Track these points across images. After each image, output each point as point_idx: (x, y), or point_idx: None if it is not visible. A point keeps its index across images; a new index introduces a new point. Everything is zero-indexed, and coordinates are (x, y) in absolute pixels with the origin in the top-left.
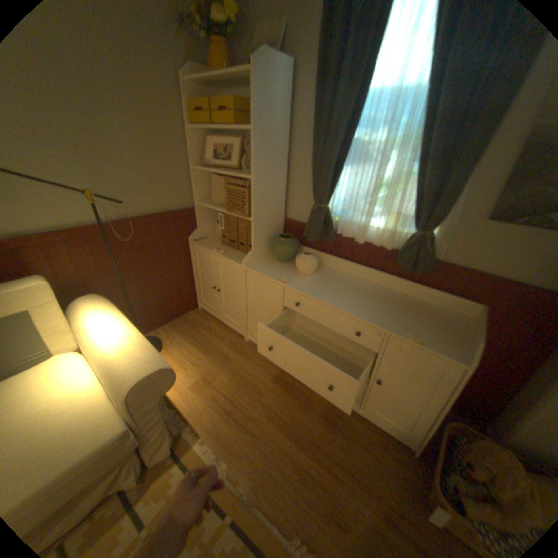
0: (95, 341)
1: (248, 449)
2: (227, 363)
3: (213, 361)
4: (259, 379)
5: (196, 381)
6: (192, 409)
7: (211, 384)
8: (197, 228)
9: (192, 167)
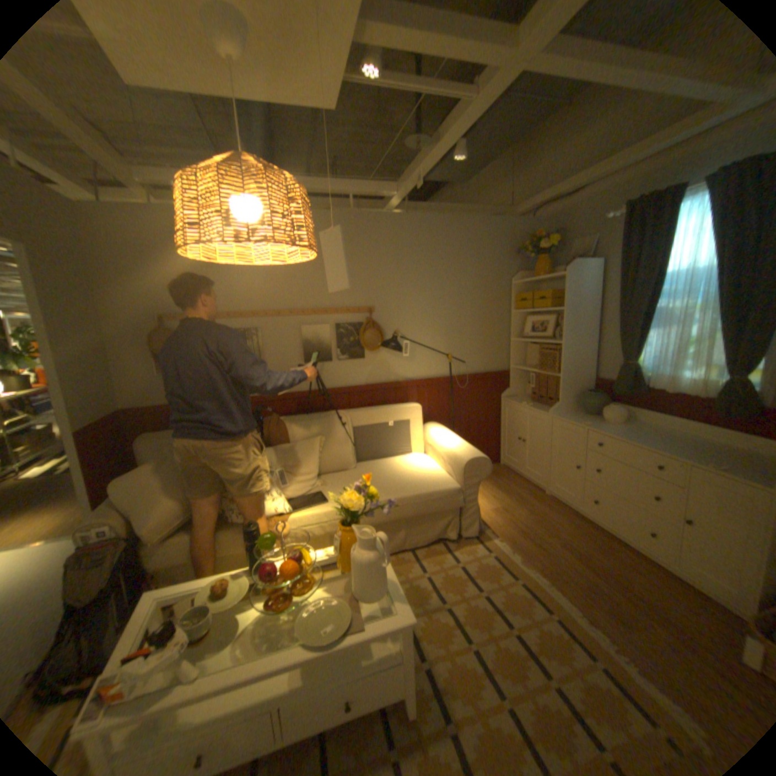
0: (442, 441)
1: (540, 557)
2: (525, 504)
3: (513, 500)
4: (558, 522)
5: (497, 508)
6: (493, 522)
7: (510, 513)
8: (509, 387)
9: (512, 339)
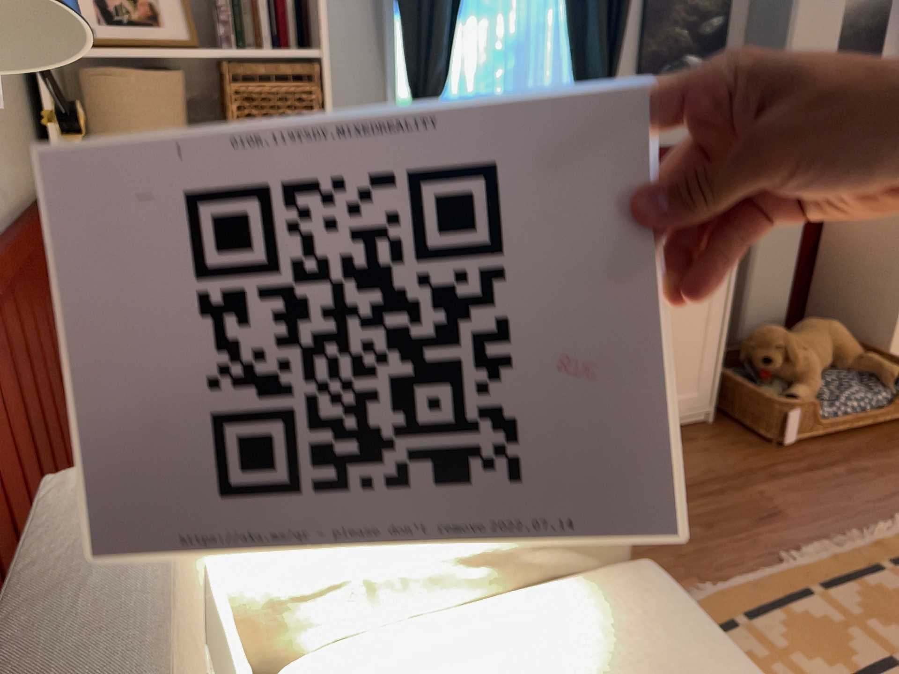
0: None
1: None
2: None
3: None
4: None
5: None
6: None
7: None
8: None
9: None
